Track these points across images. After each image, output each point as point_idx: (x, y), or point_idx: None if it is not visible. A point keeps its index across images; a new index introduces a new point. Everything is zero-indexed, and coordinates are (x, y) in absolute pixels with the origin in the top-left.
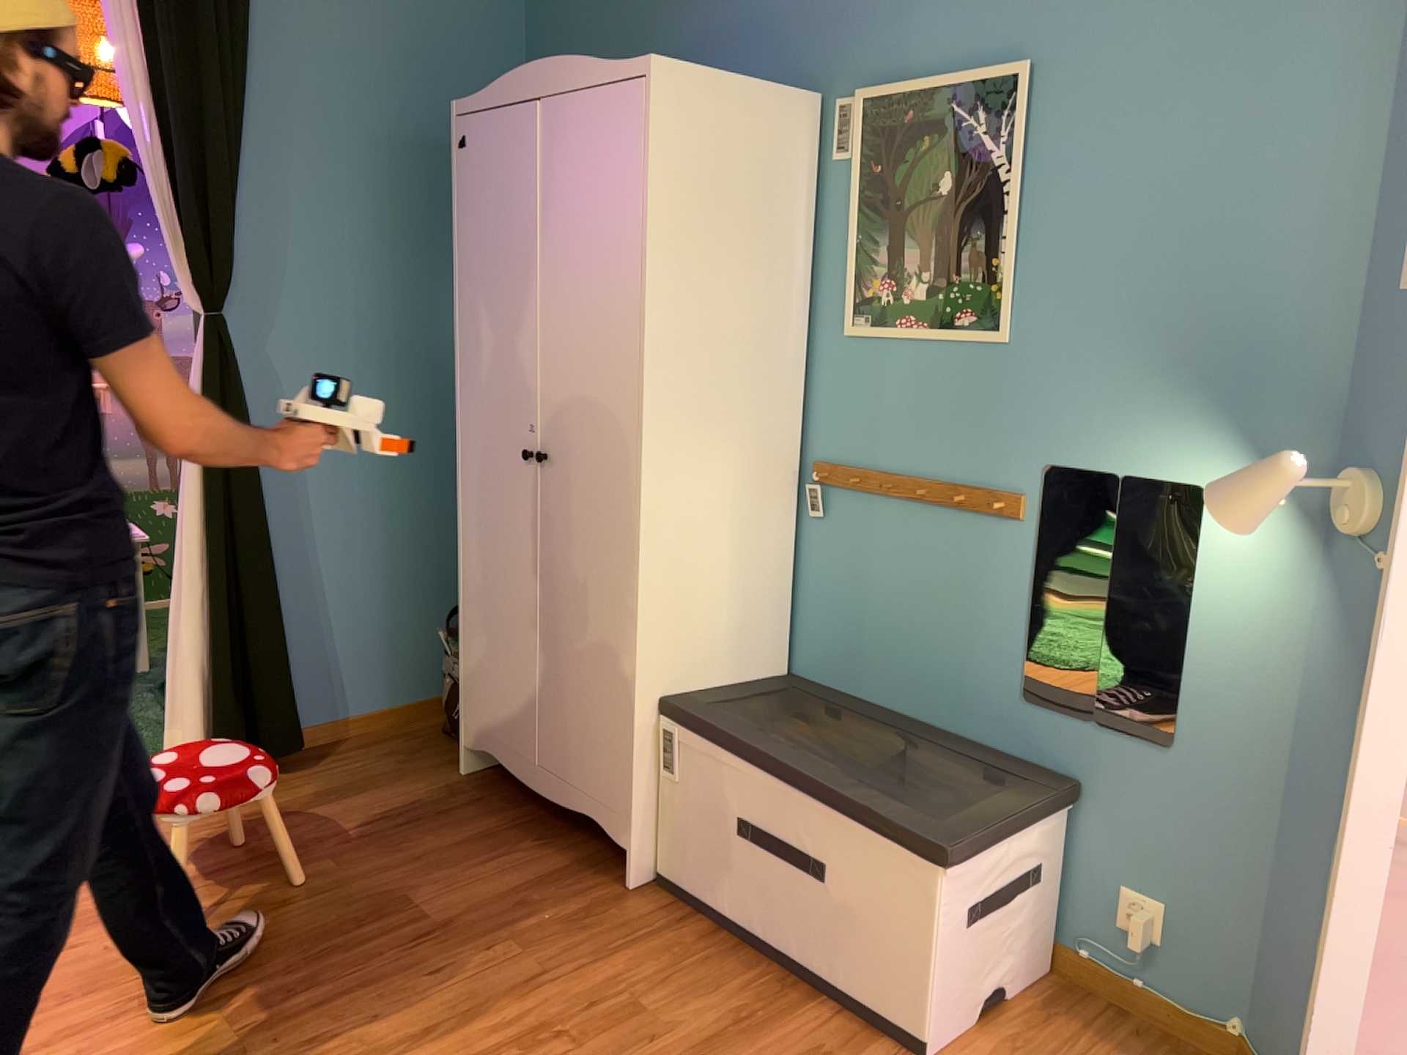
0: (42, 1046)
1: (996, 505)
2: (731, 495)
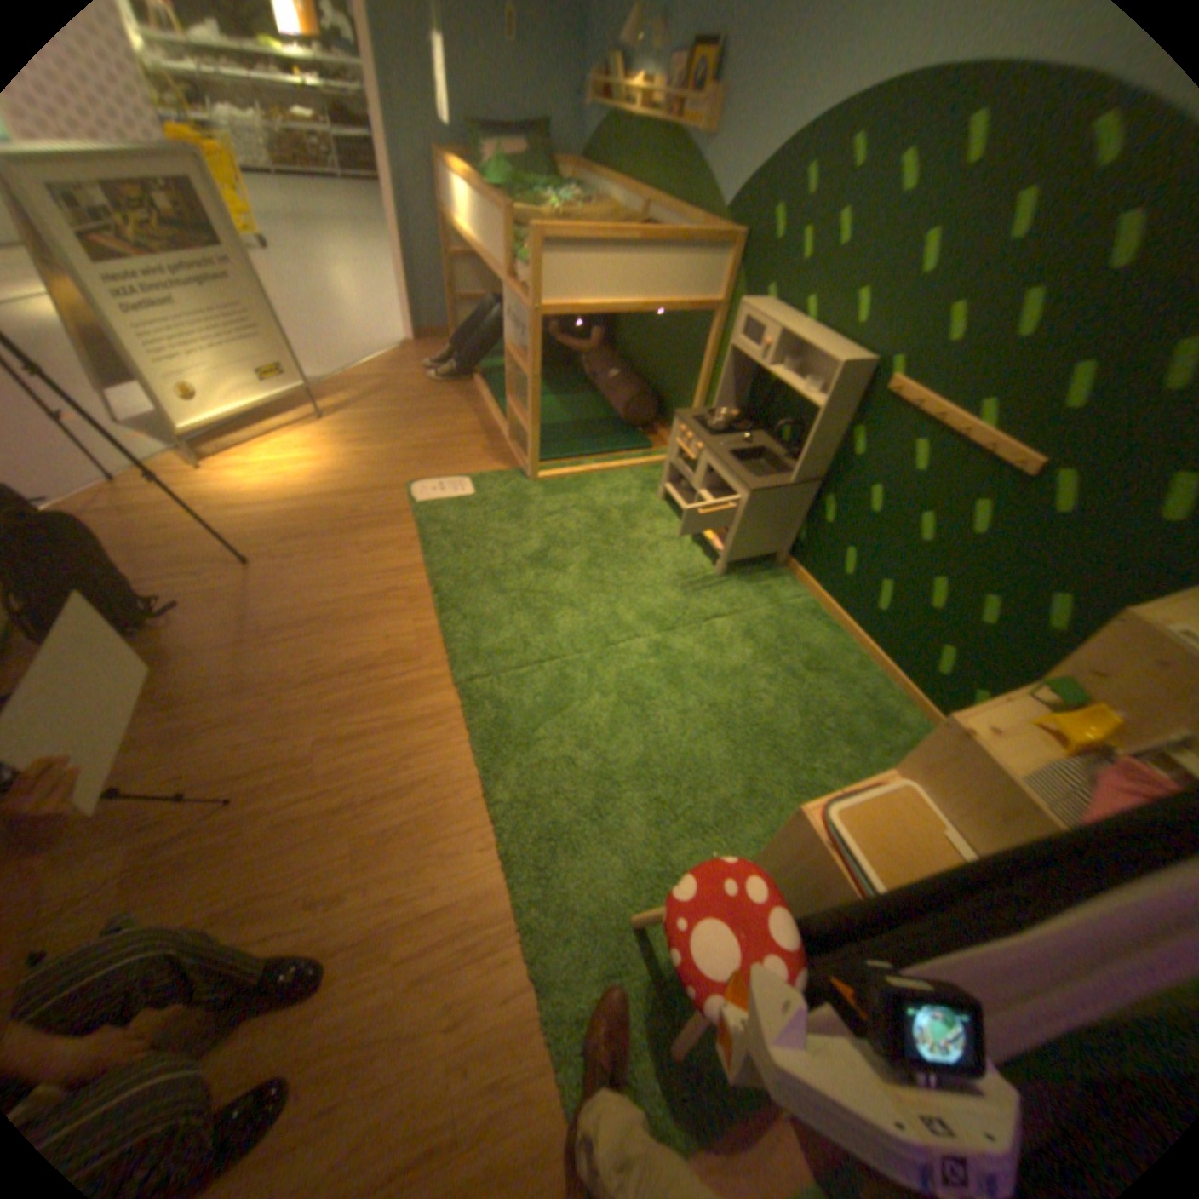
0: (408, 788)
1: None
2: None
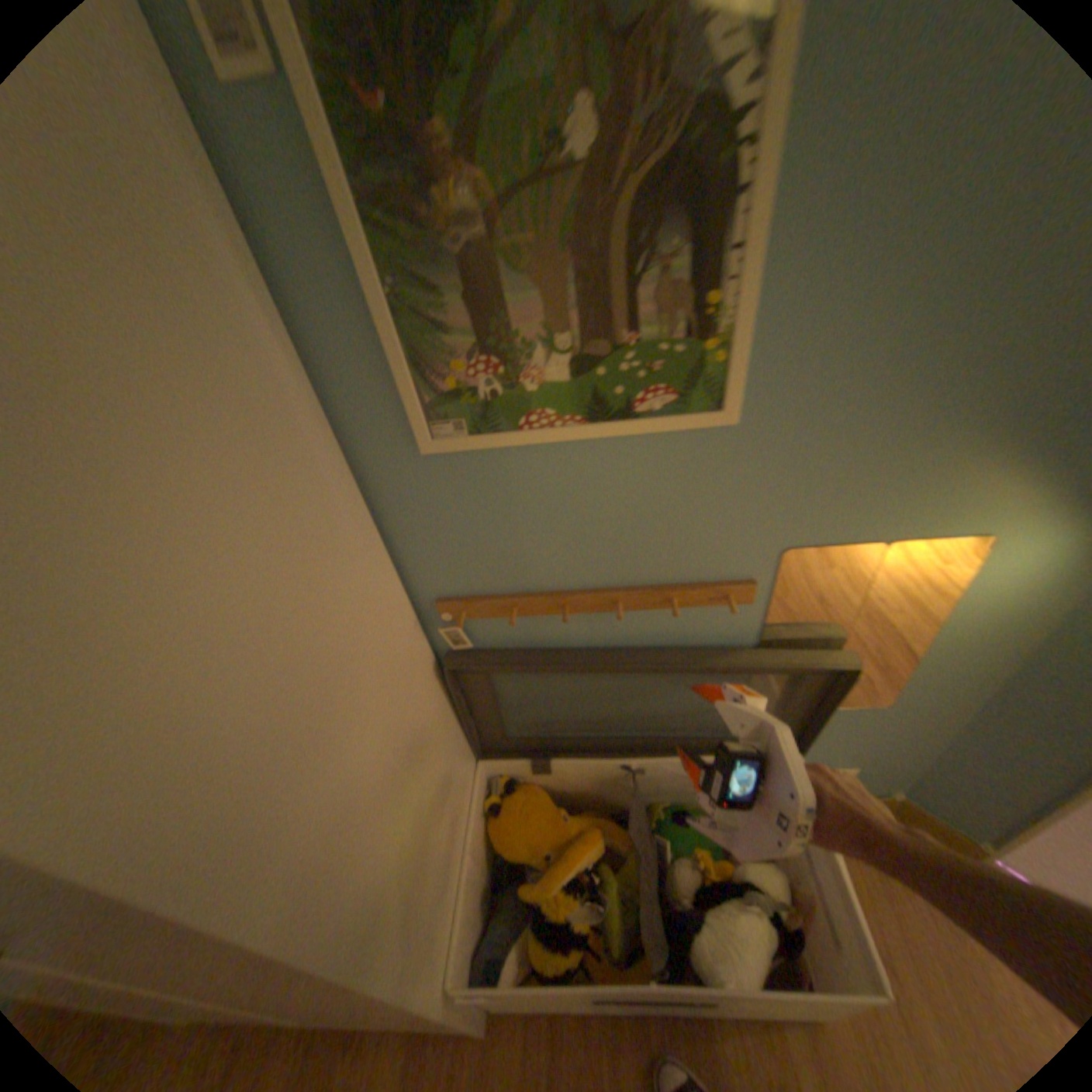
0: None
1: (738, 606)
2: (392, 745)
